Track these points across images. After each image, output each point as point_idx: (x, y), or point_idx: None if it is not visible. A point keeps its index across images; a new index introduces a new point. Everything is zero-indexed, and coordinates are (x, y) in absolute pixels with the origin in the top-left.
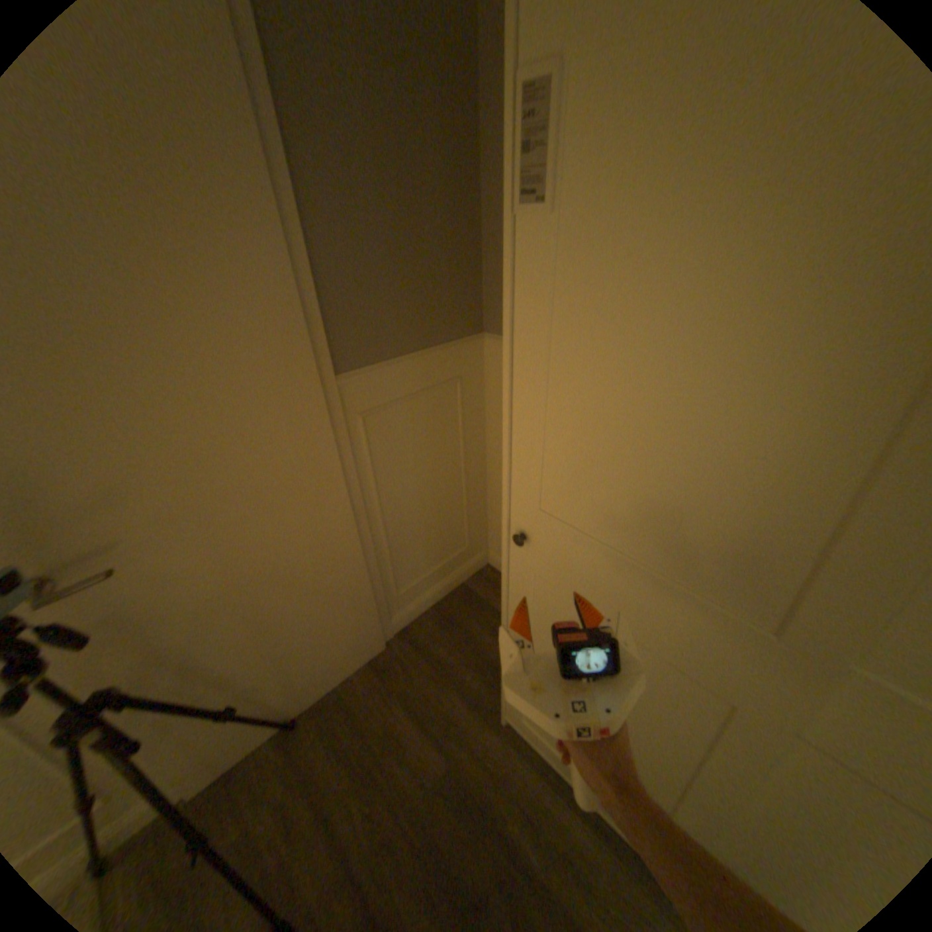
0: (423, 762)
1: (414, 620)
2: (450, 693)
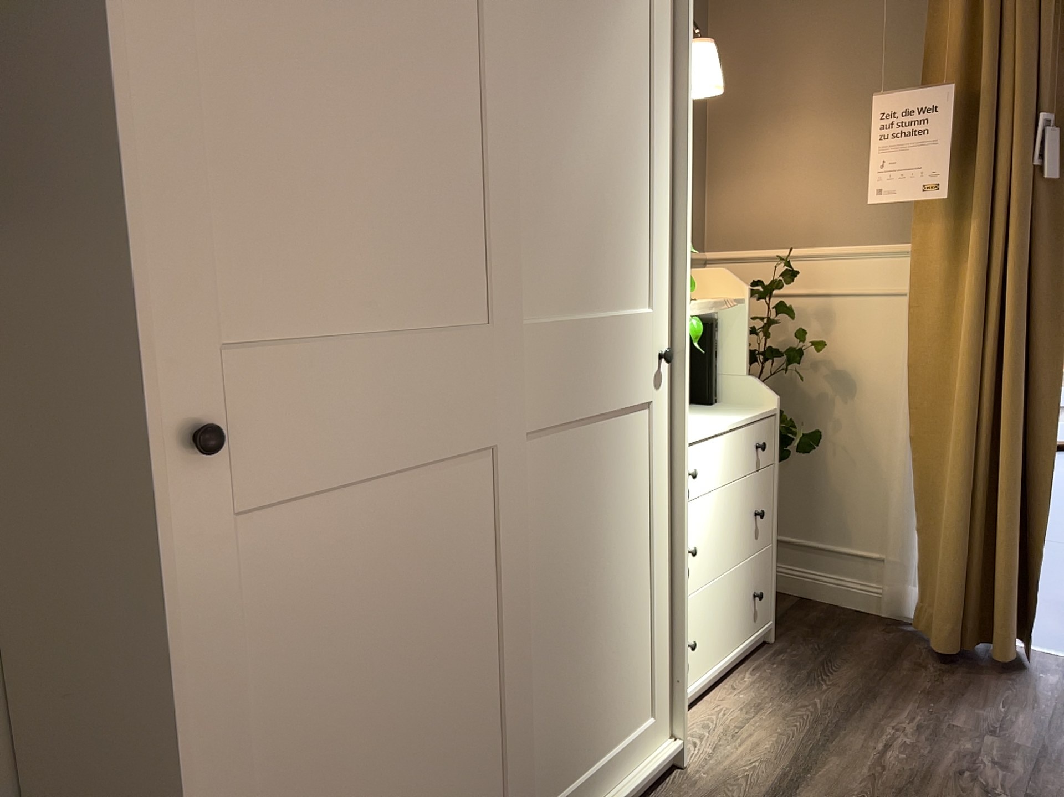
0: None
1: None
2: None
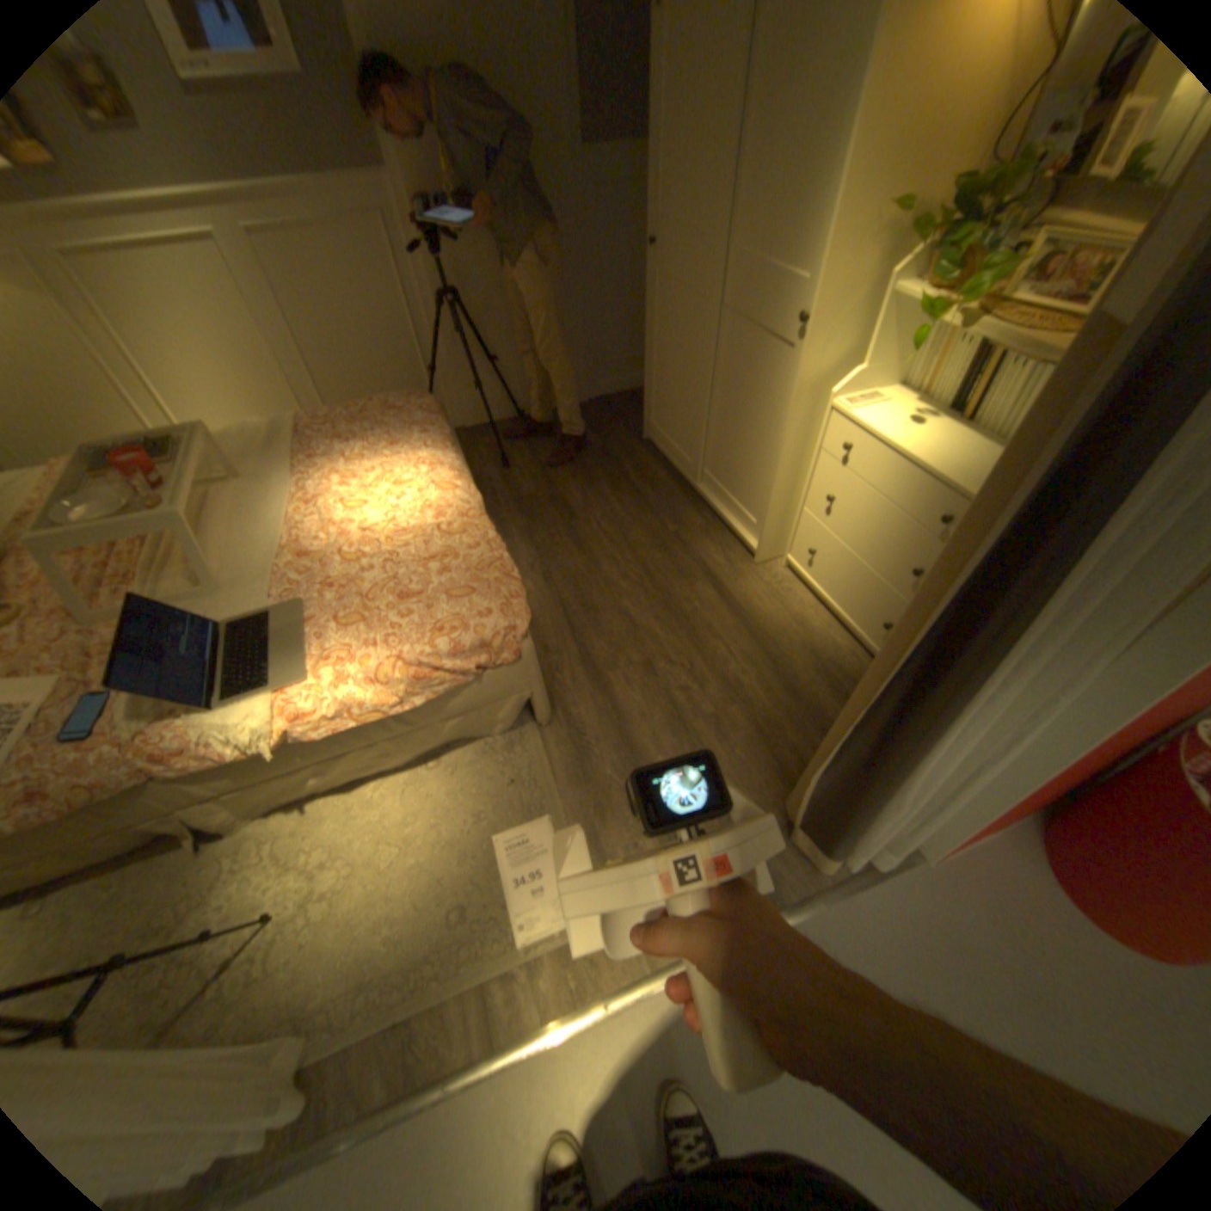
0: (590, 440)
1: (612, 393)
2: (619, 423)
